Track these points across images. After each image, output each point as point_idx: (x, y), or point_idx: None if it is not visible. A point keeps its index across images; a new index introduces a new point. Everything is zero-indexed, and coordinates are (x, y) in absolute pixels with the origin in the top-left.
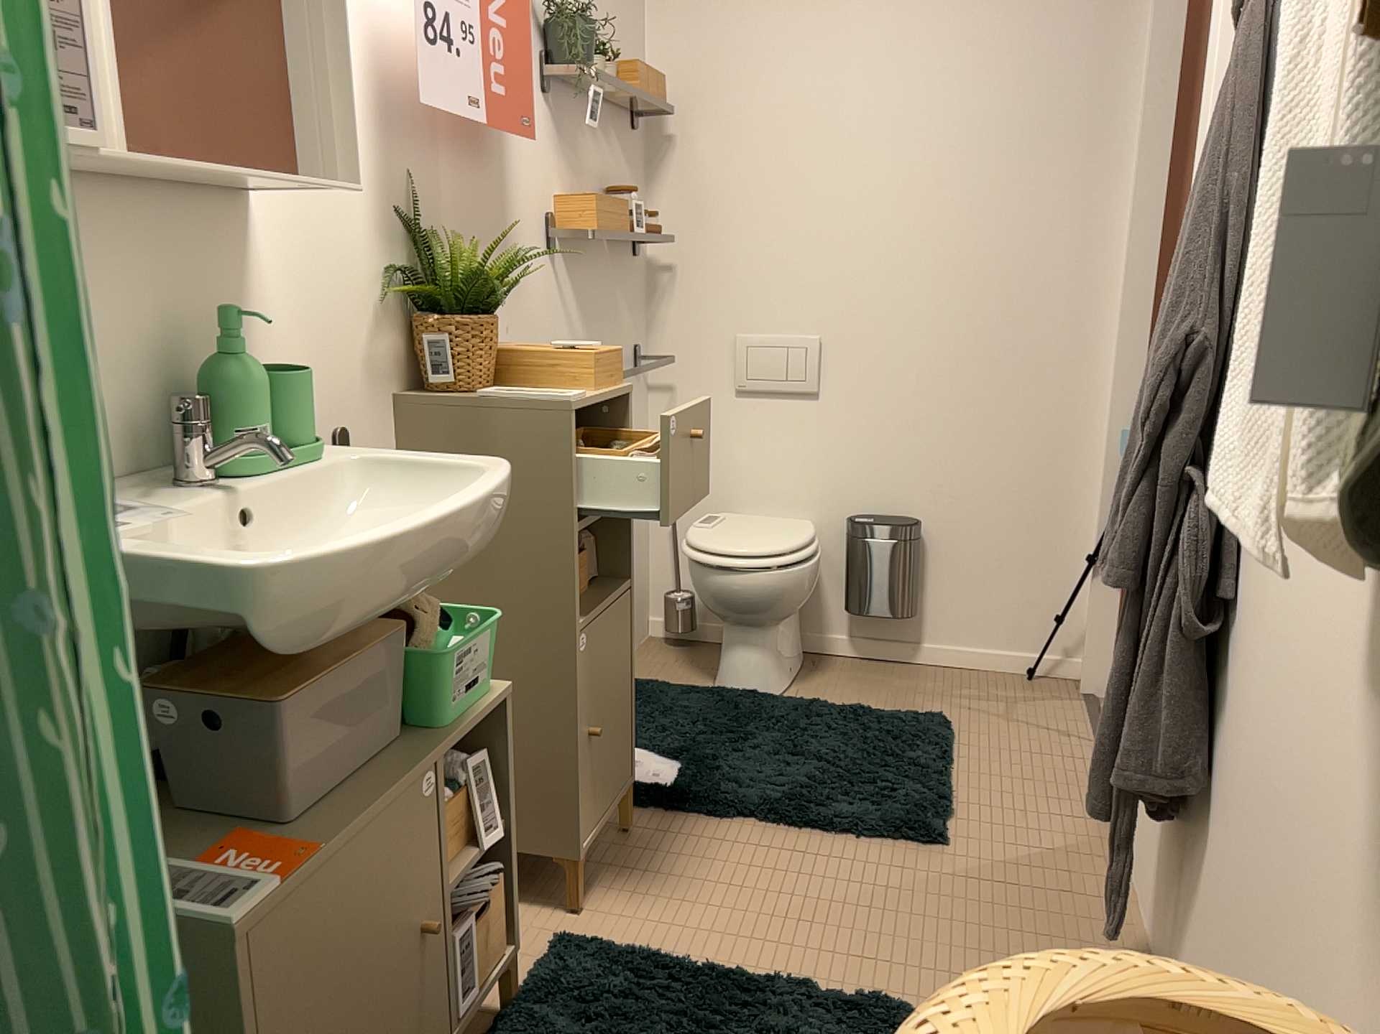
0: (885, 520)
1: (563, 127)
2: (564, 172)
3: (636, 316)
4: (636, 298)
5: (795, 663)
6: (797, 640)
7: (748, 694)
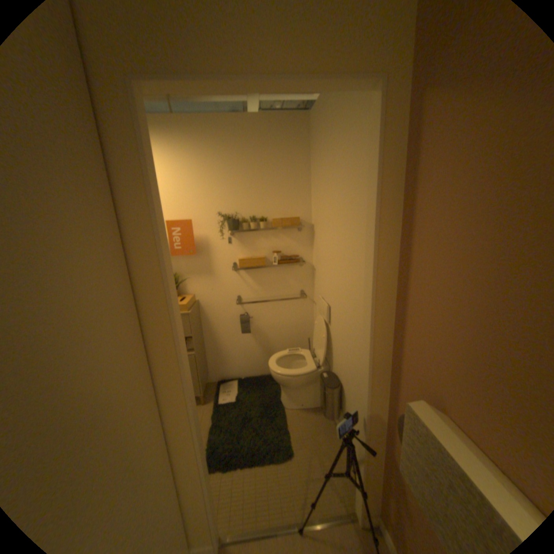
0: (333, 379)
1: (241, 238)
2: (242, 248)
3: (299, 280)
4: (299, 275)
5: (308, 404)
6: (313, 398)
7: (278, 401)
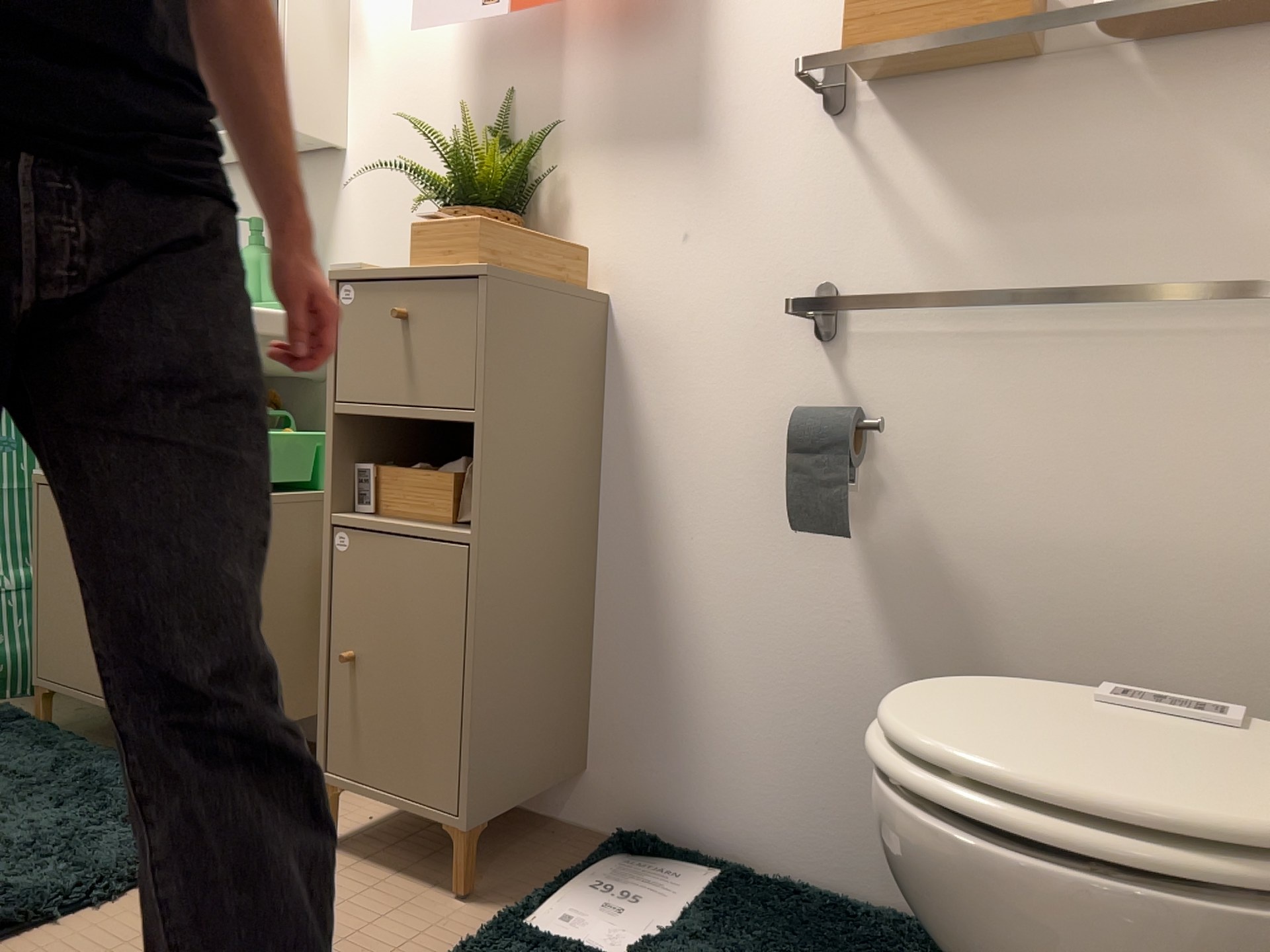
0: None
1: None
2: None
3: None
4: None
5: None
6: None
7: None
